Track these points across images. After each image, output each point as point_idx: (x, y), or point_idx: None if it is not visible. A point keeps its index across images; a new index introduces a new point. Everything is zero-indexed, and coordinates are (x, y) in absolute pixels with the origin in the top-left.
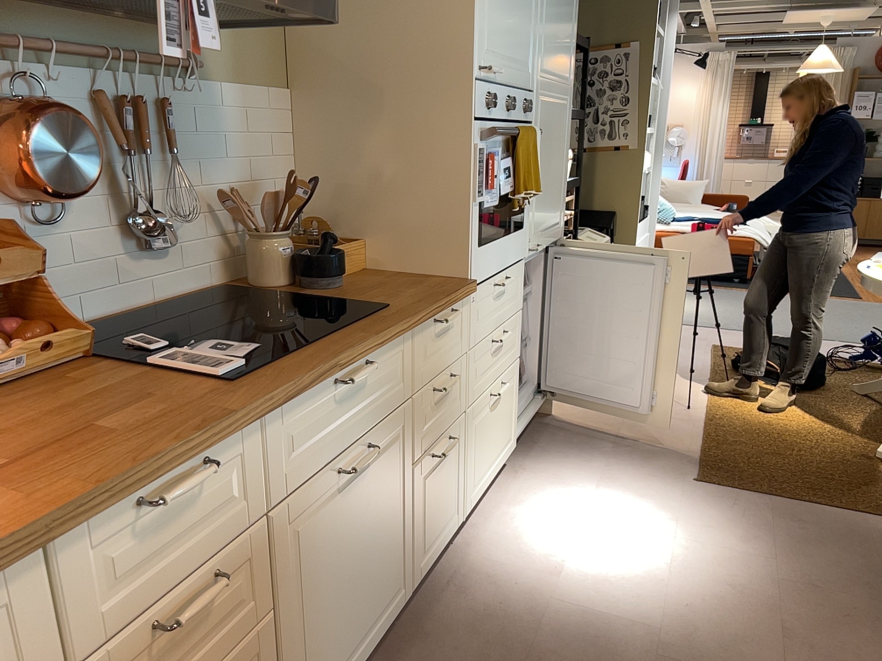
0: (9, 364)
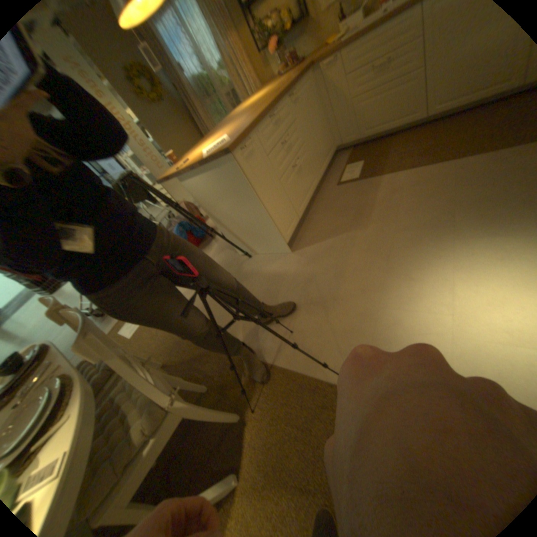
0: None
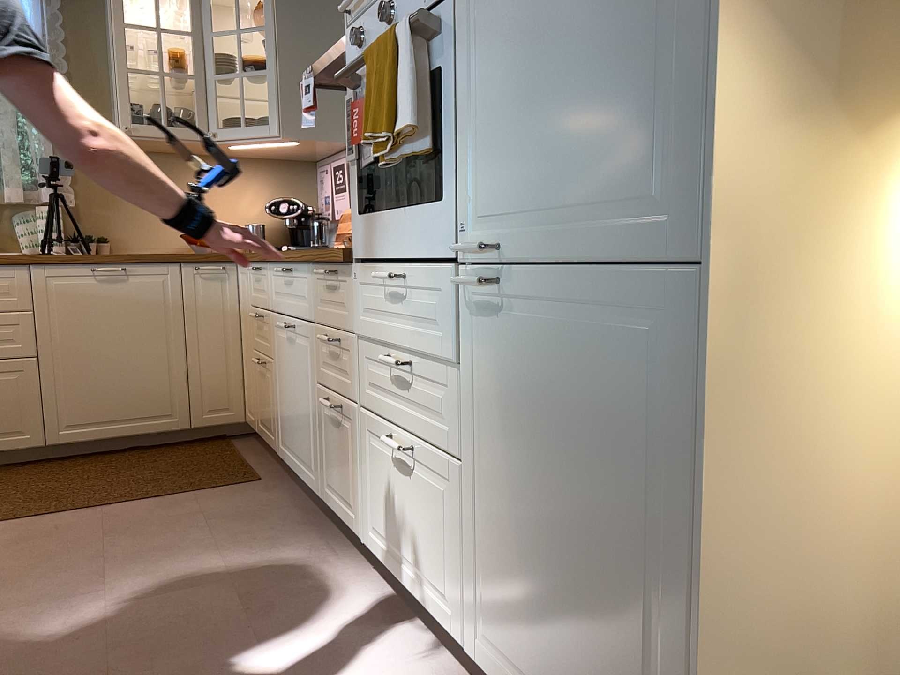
0: None
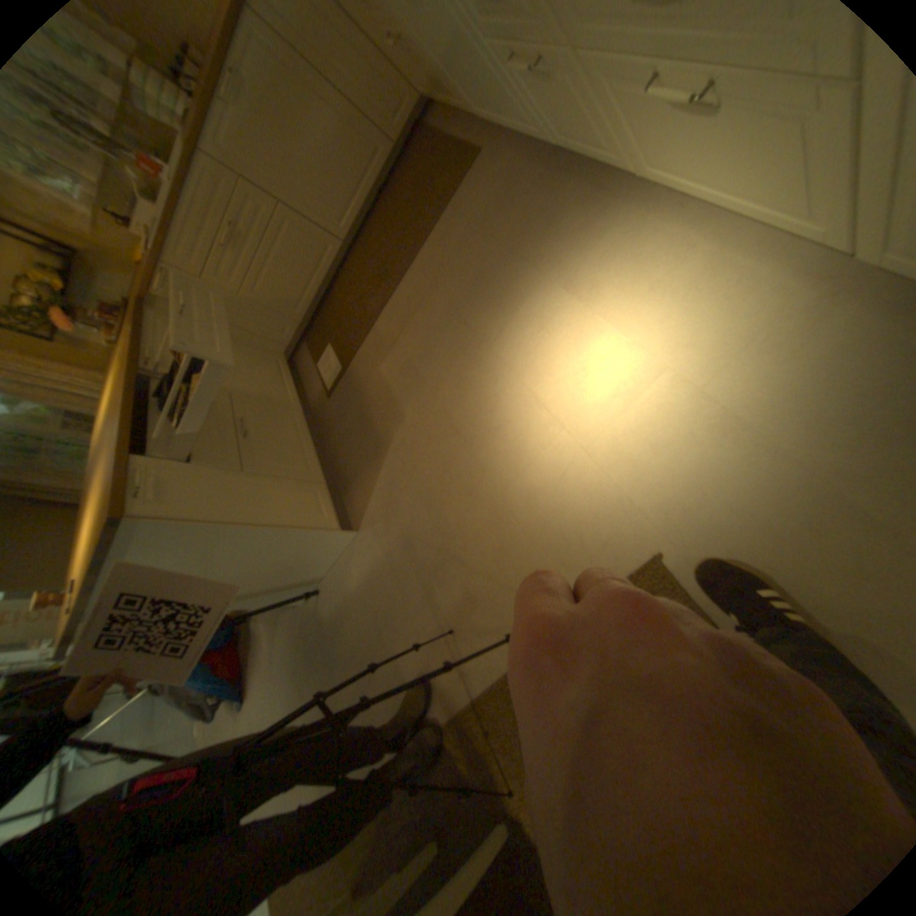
0: None
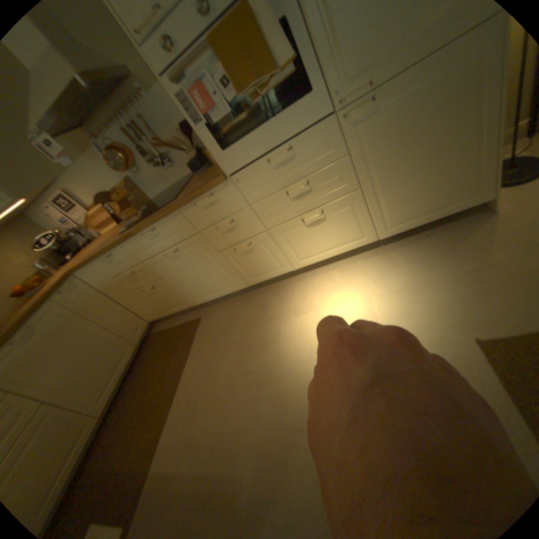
0: (125, 217)
